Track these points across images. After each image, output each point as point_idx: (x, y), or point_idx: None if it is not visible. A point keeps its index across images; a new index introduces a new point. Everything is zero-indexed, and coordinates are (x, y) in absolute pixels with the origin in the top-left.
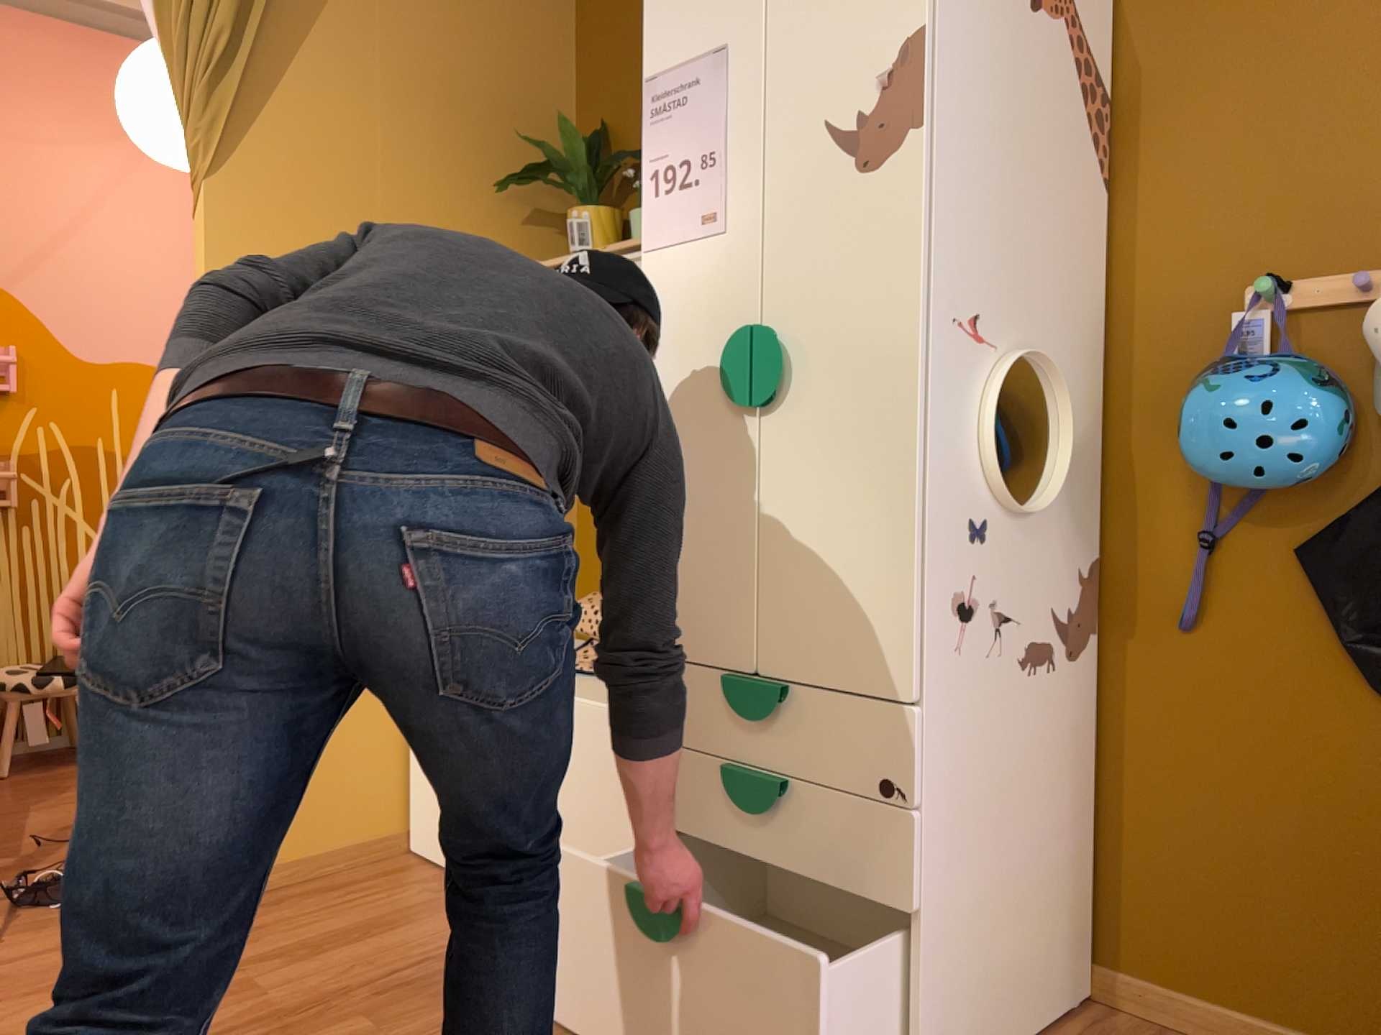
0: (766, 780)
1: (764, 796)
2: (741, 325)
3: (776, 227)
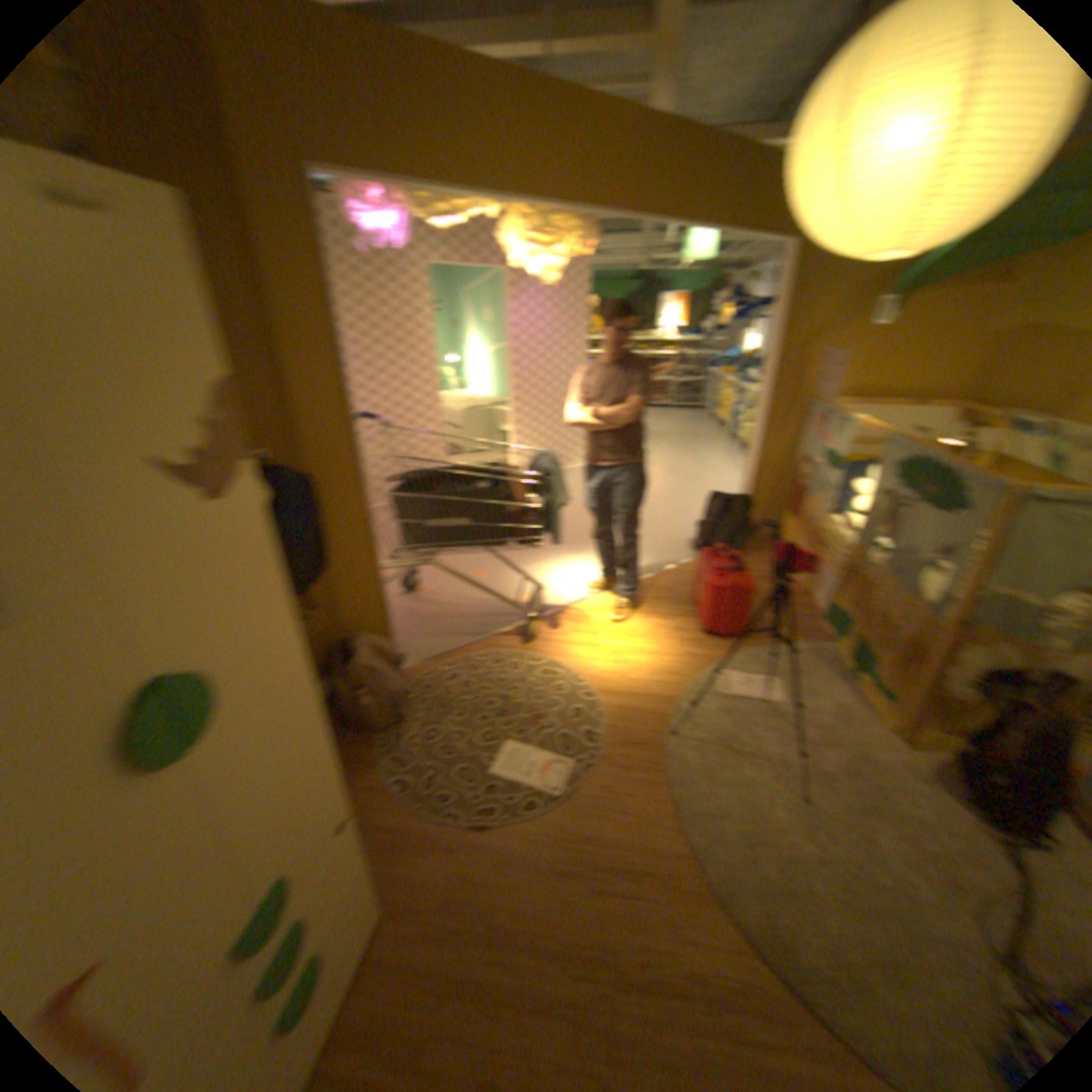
0: (297, 935)
1: (301, 941)
2: (125, 699)
3: (135, 577)
